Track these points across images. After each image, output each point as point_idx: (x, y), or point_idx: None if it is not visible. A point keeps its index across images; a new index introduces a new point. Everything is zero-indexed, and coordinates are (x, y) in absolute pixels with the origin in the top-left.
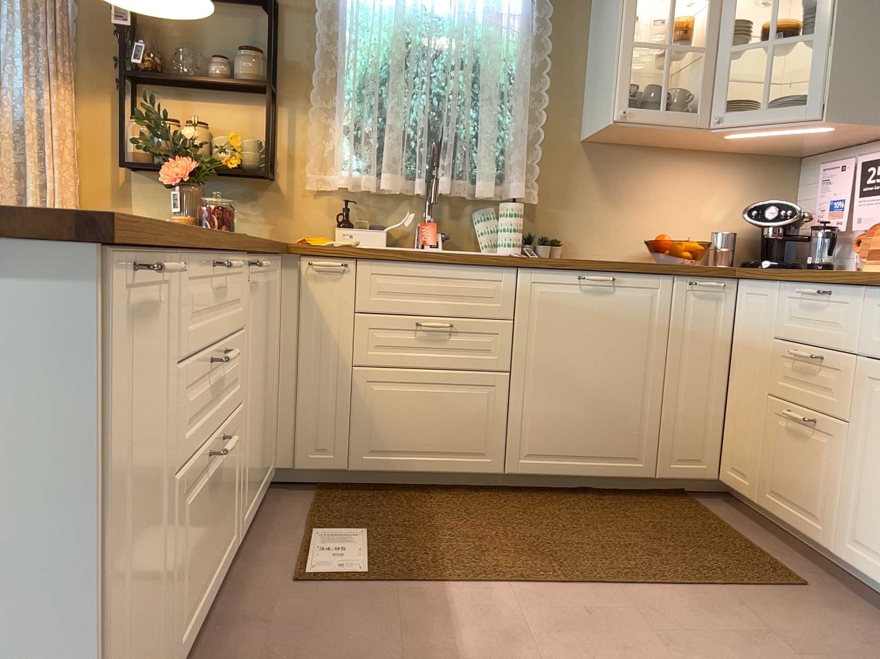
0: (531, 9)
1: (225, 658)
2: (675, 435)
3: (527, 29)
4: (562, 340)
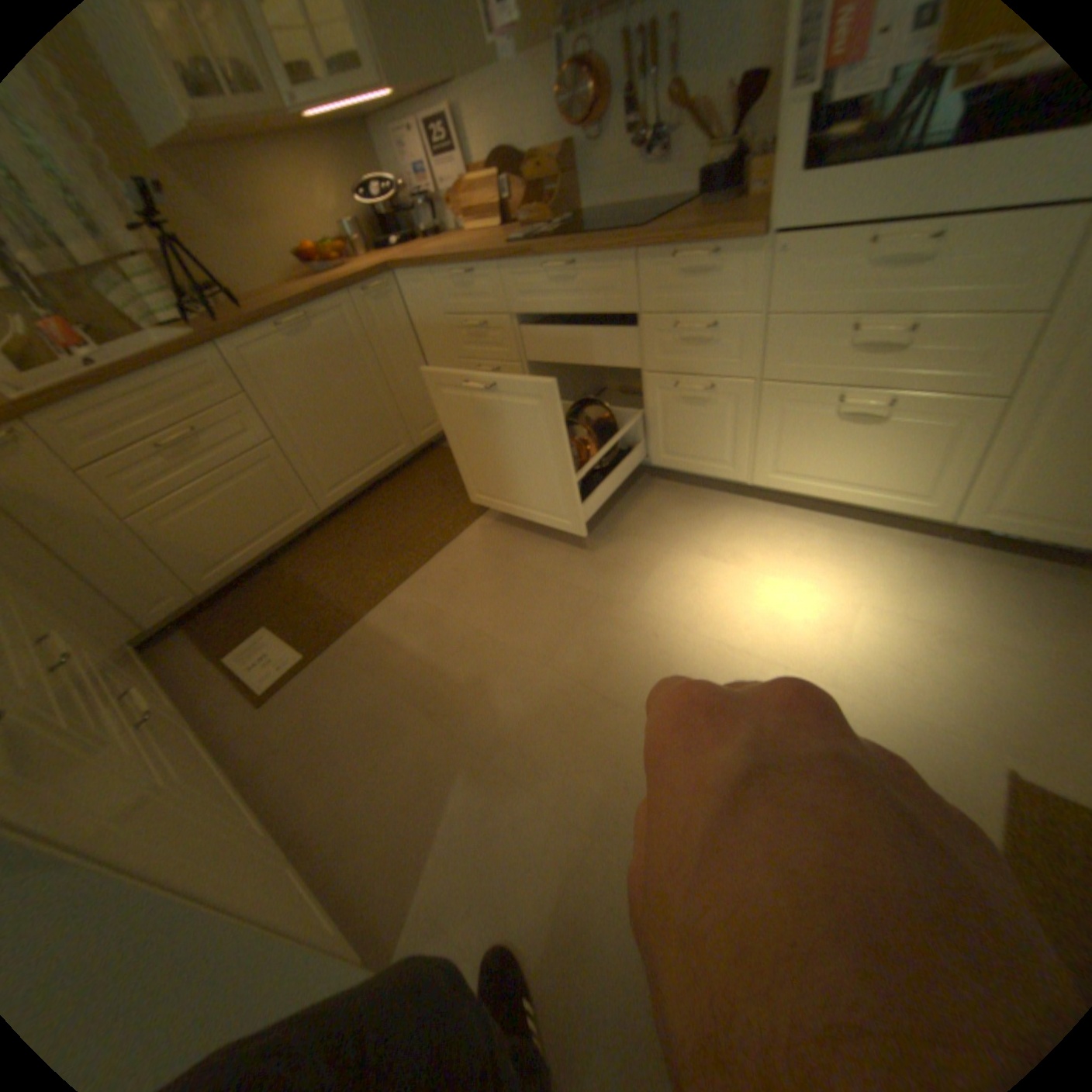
0: None
1: (275, 792)
2: (409, 413)
3: None
4: (294, 388)
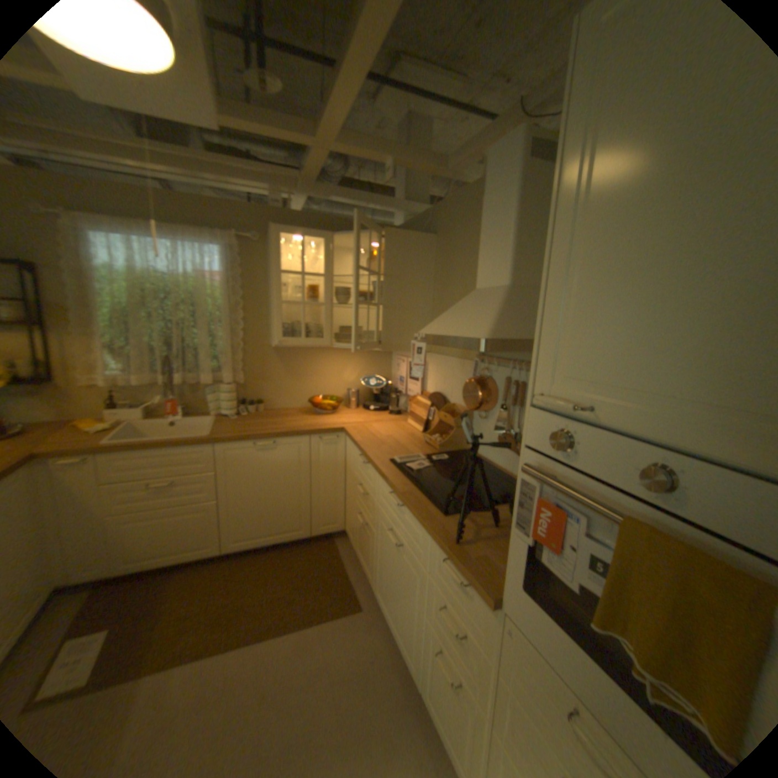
0: (230, 270)
1: None
2: (319, 514)
3: (226, 284)
4: (247, 479)
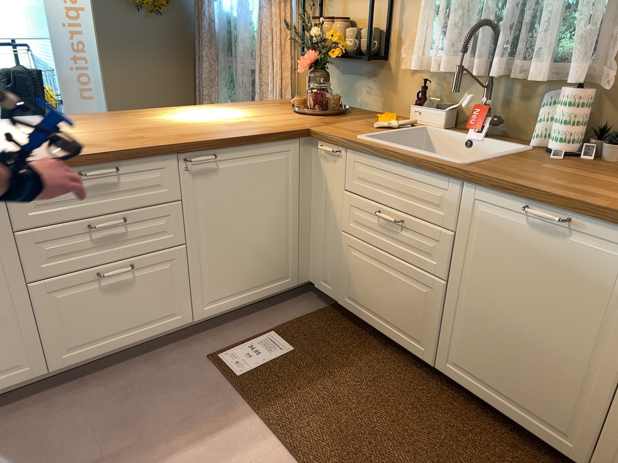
0: None
1: (125, 373)
2: None
3: None
4: (497, 271)
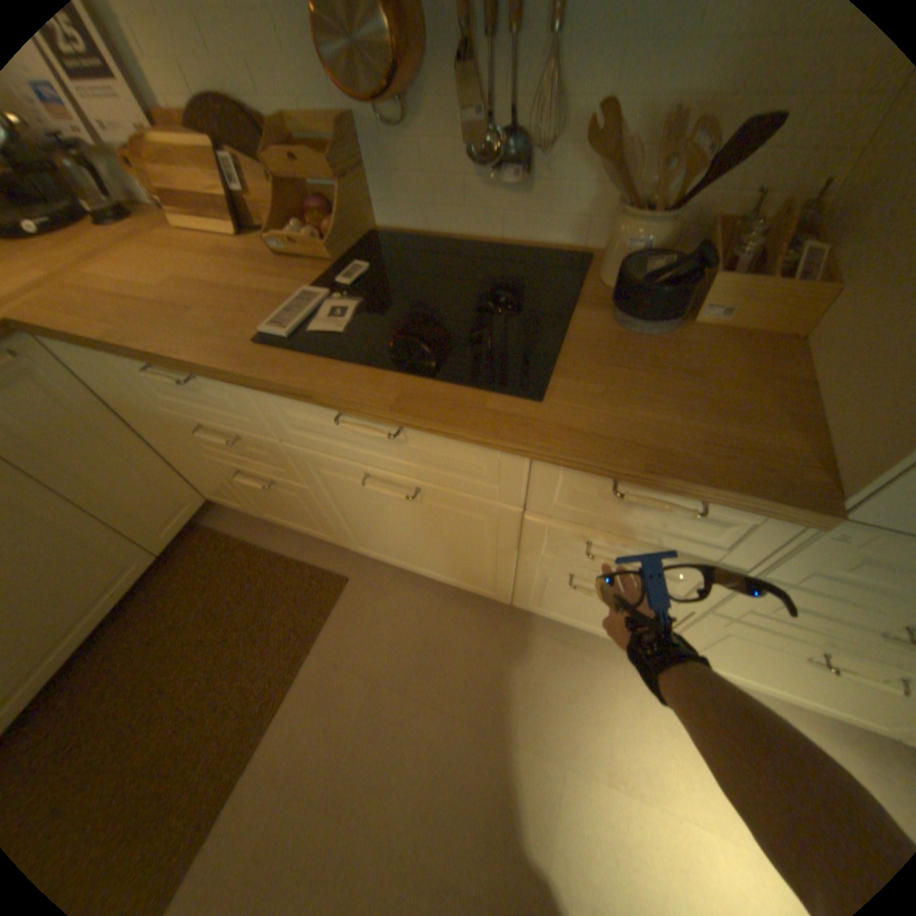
0: None
1: None
2: (134, 520)
3: None
4: None
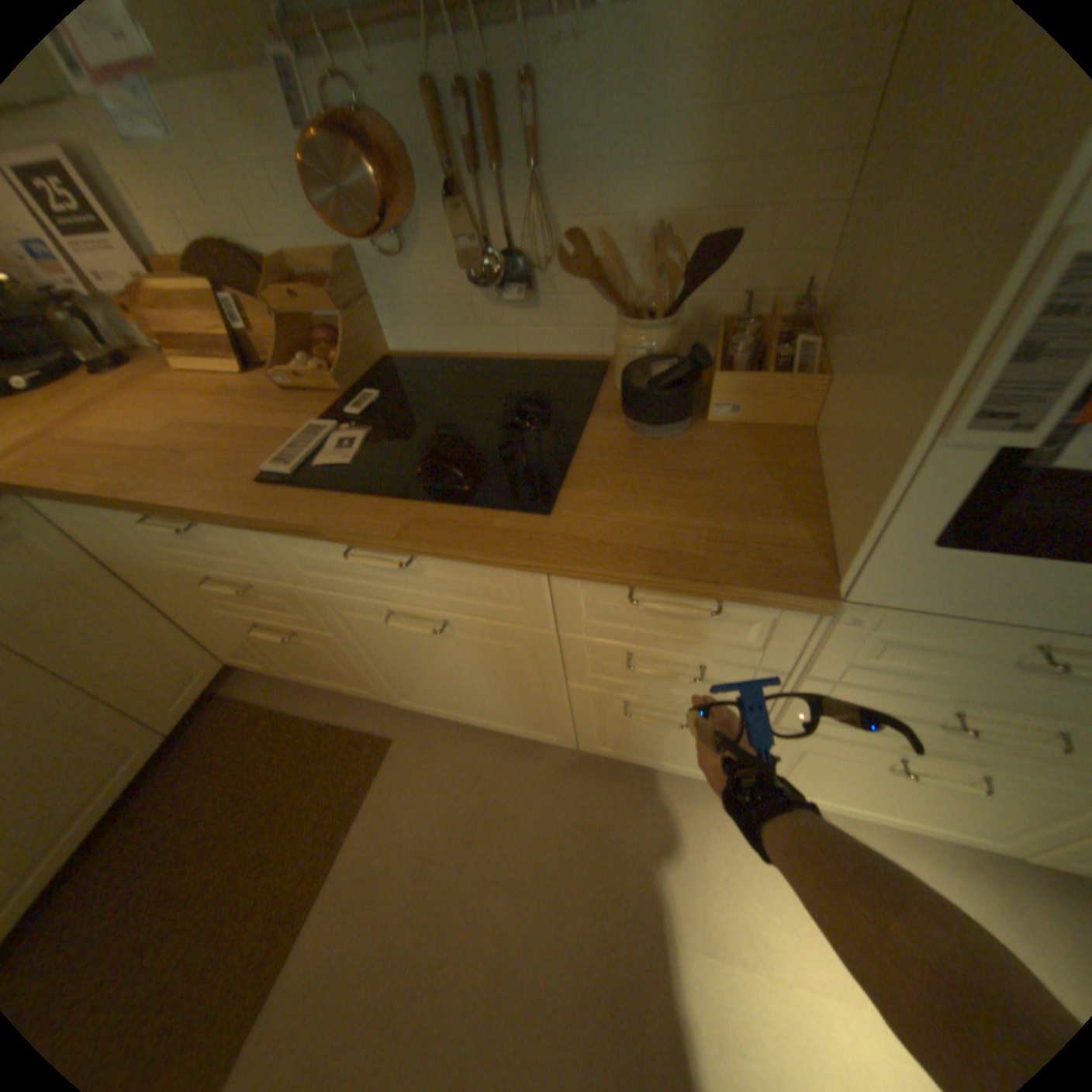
0: None
1: None
2: (139, 695)
3: None
4: None
